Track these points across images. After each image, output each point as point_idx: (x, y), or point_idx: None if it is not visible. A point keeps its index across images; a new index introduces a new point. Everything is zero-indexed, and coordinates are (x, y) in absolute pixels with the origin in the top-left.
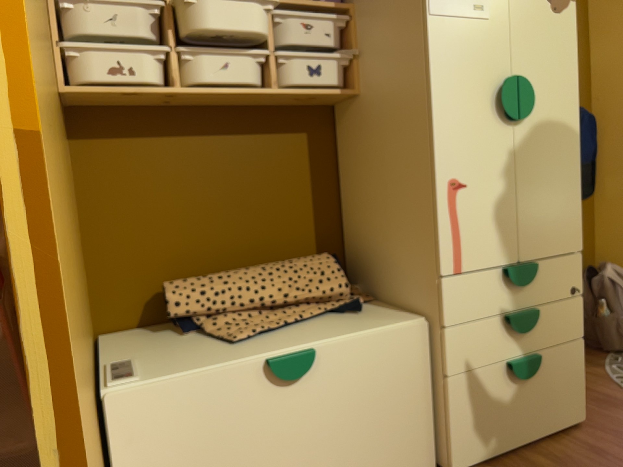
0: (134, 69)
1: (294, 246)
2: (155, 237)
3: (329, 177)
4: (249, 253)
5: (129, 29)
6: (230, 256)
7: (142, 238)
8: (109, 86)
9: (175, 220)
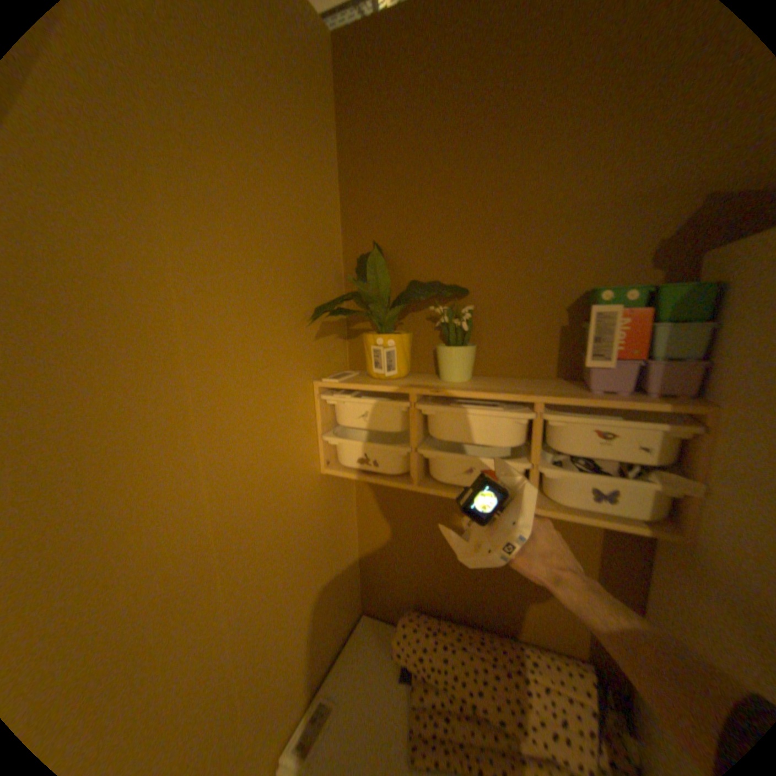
0: (378, 459)
1: (556, 633)
2: (410, 564)
3: (632, 582)
4: (499, 615)
5: (376, 426)
6: (477, 608)
7: (401, 561)
8: (358, 471)
9: (429, 557)
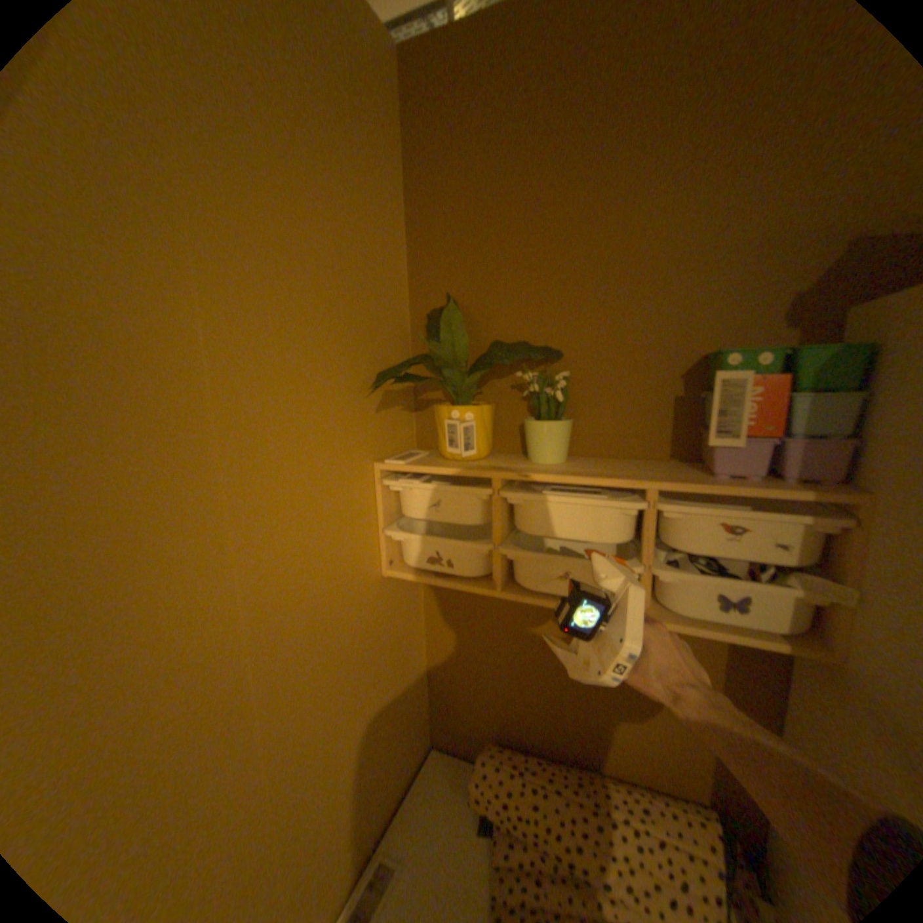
0: (453, 558)
1: (670, 771)
2: (491, 686)
3: (763, 708)
4: (599, 748)
5: (450, 517)
6: (573, 740)
7: (479, 682)
8: (428, 572)
9: (513, 678)
